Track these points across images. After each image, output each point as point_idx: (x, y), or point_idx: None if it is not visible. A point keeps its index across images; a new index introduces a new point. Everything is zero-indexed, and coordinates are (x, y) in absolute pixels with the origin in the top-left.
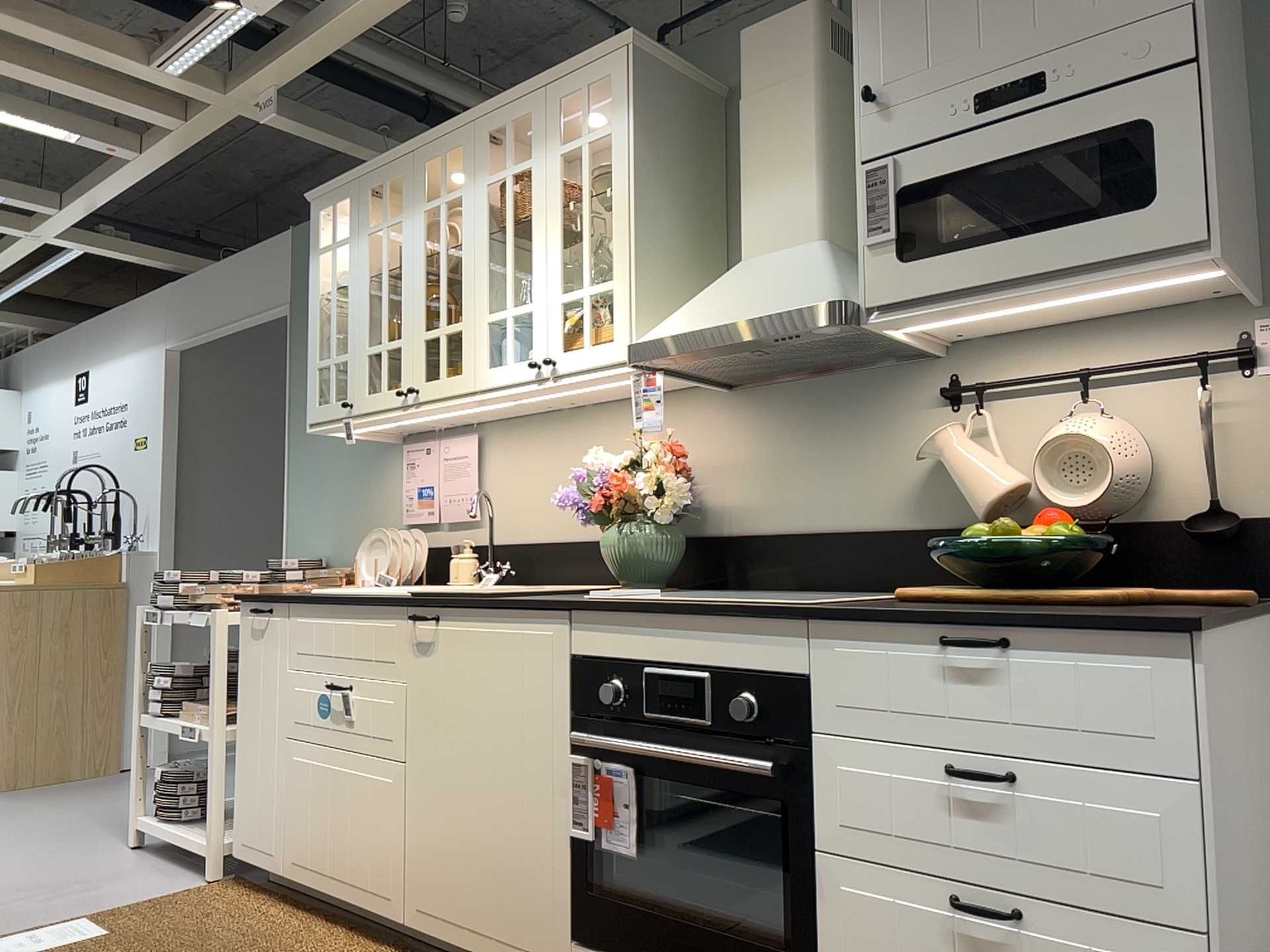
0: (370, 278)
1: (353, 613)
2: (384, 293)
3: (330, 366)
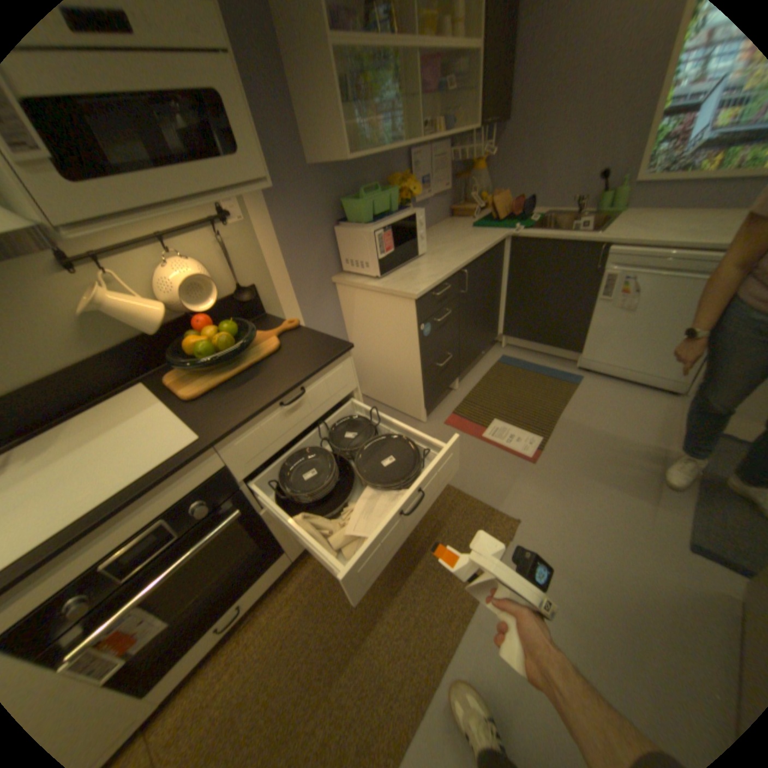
0: None
1: None
2: None
3: None
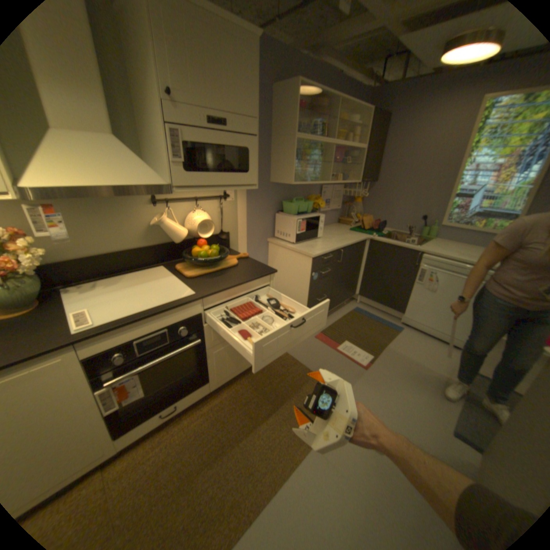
0: None
1: None
2: None
3: None
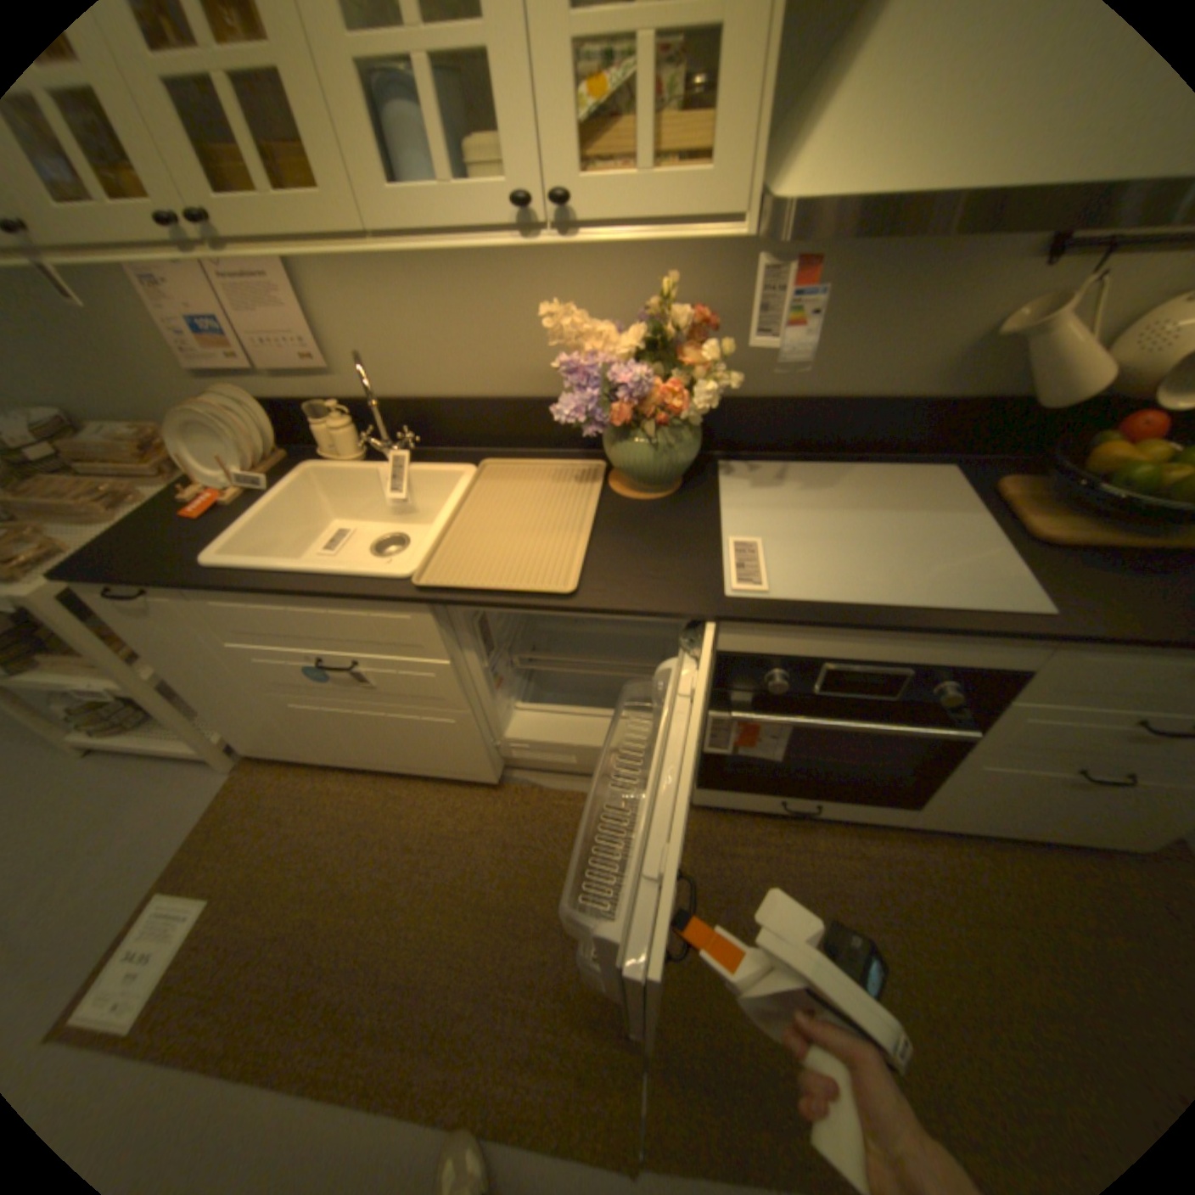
0: None
1: (321, 603)
2: None
3: None
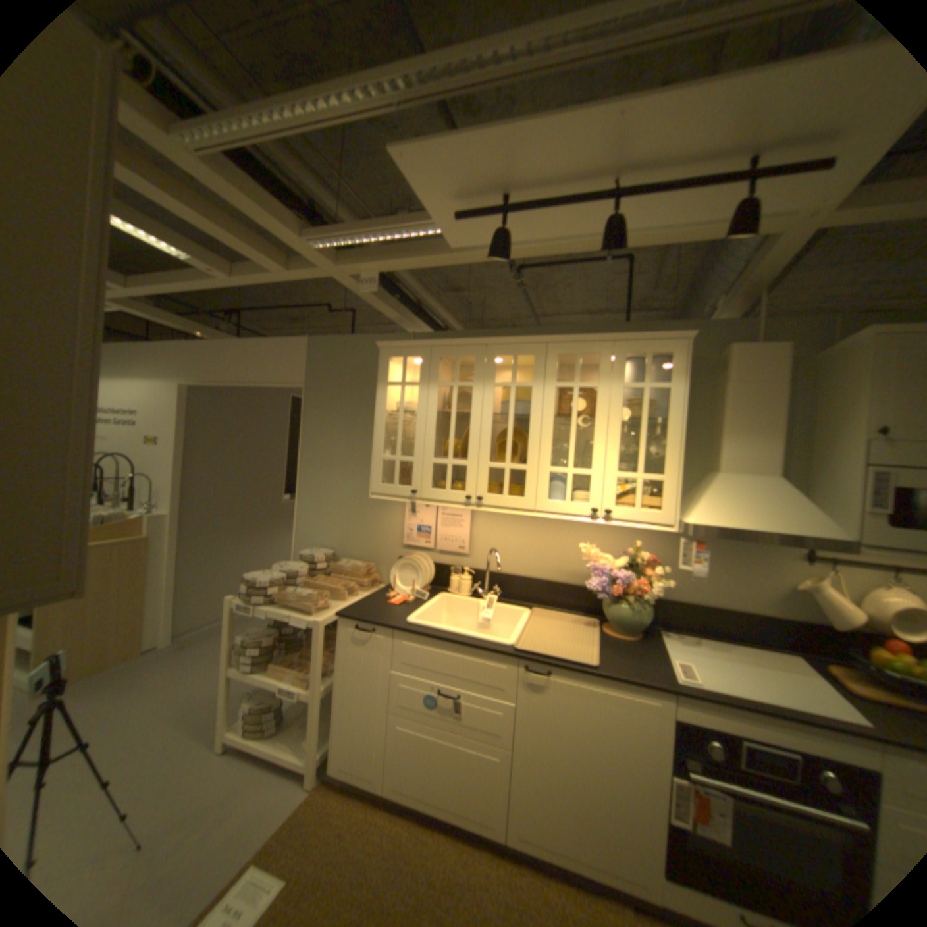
0: (436, 414)
1: (463, 651)
2: (452, 428)
3: (395, 461)
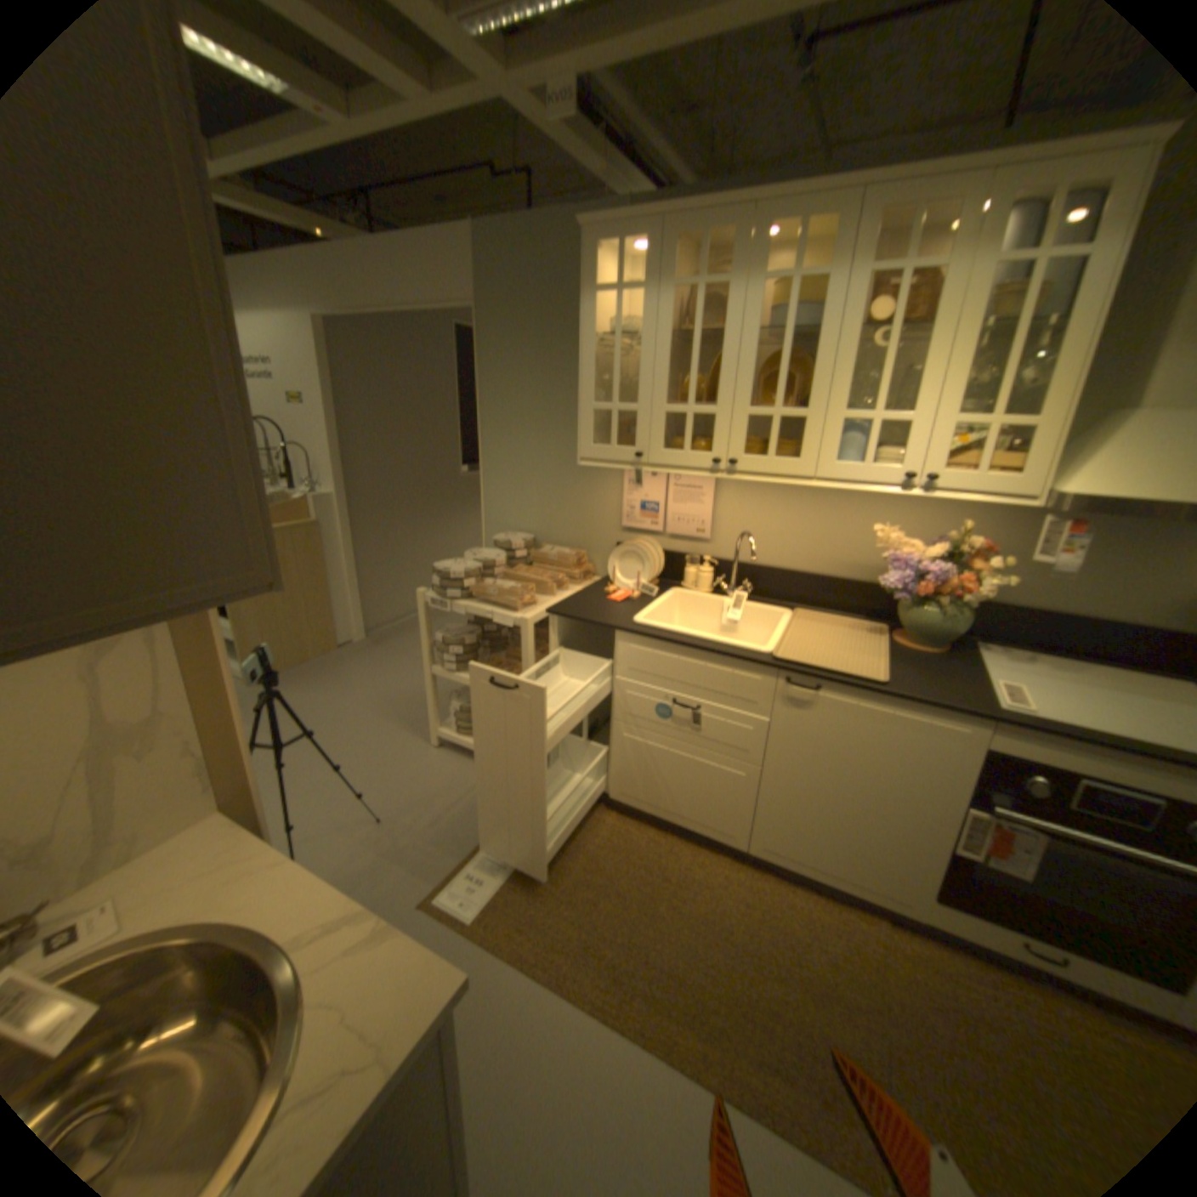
0: (671, 334)
1: (706, 658)
2: (695, 355)
3: (612, 412)
